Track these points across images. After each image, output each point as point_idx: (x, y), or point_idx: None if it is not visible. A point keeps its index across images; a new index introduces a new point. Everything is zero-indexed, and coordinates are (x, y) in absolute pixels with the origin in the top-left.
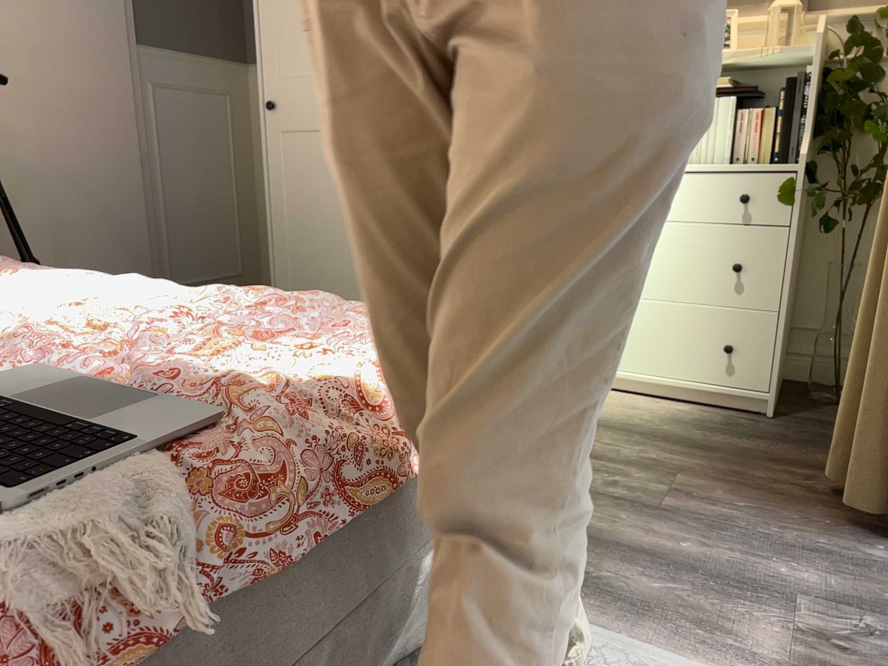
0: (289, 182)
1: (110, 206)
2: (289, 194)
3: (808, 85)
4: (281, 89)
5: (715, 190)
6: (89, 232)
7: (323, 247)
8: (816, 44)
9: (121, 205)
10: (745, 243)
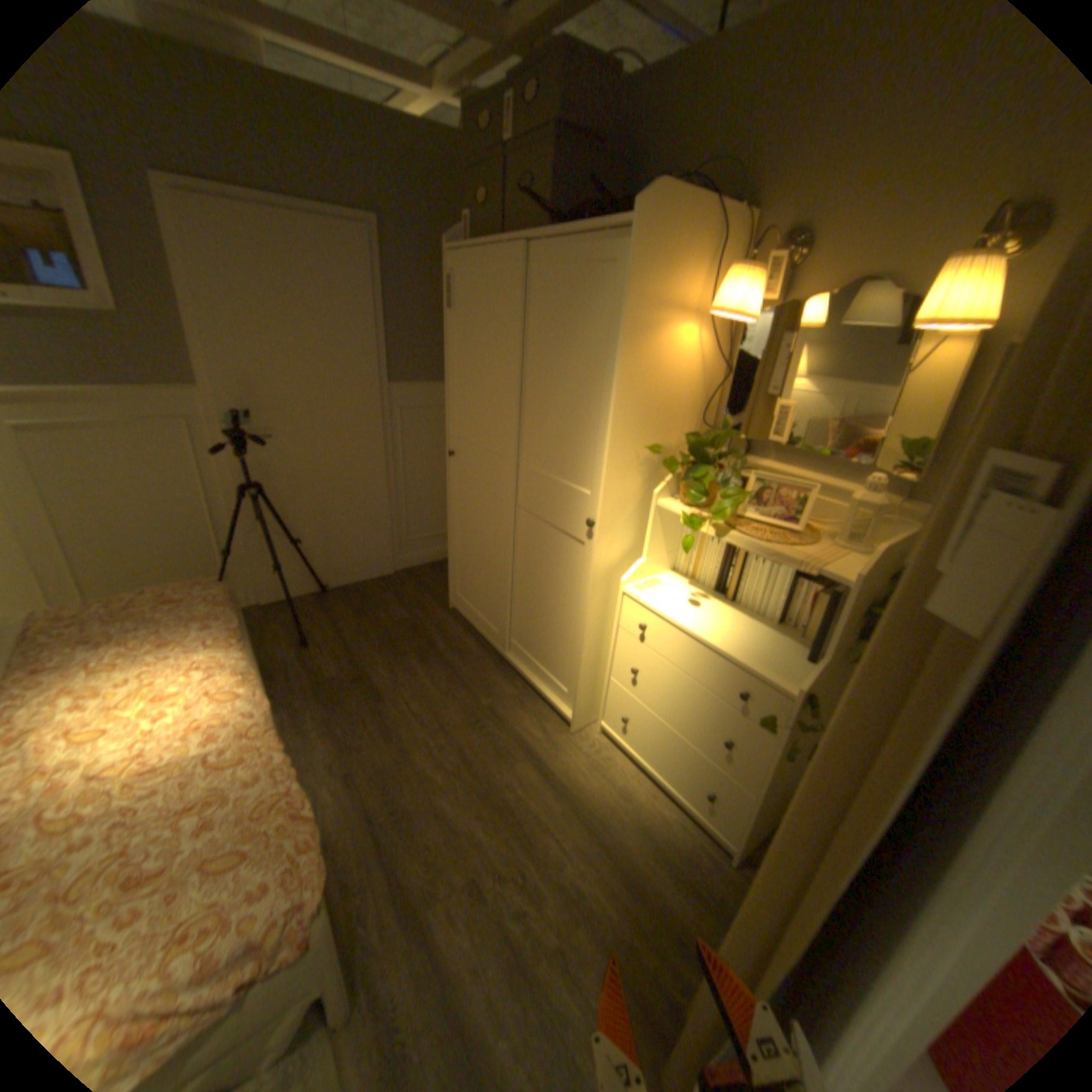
0: (460, 509)
1: (360, 495)
2: (460, 517)
3: (853, 604)
4: (458, 444)
5: (725, 672)
6: (344, 513)
7: (474, 562)
8: (865, 573)
9: (368, 494)
10: (741, 728)
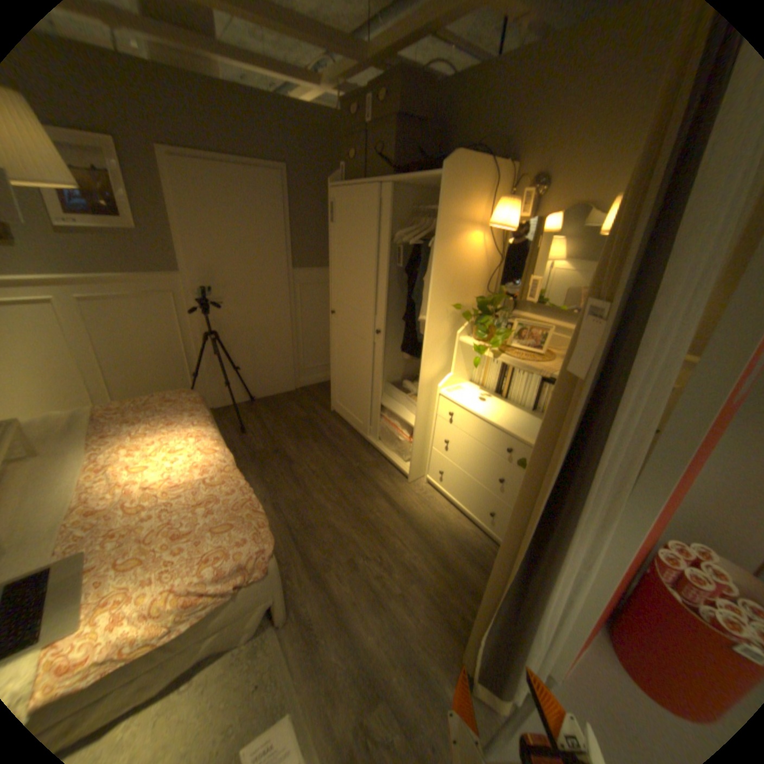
0: (338, 347)
1: (274, 340)
2: (338, 352)
3: None
4: (337, 306)
5: (499, 437)
6: (264, 351)
7: (347, 380)
8: None
9: (279, 339)
10: (508, 470)
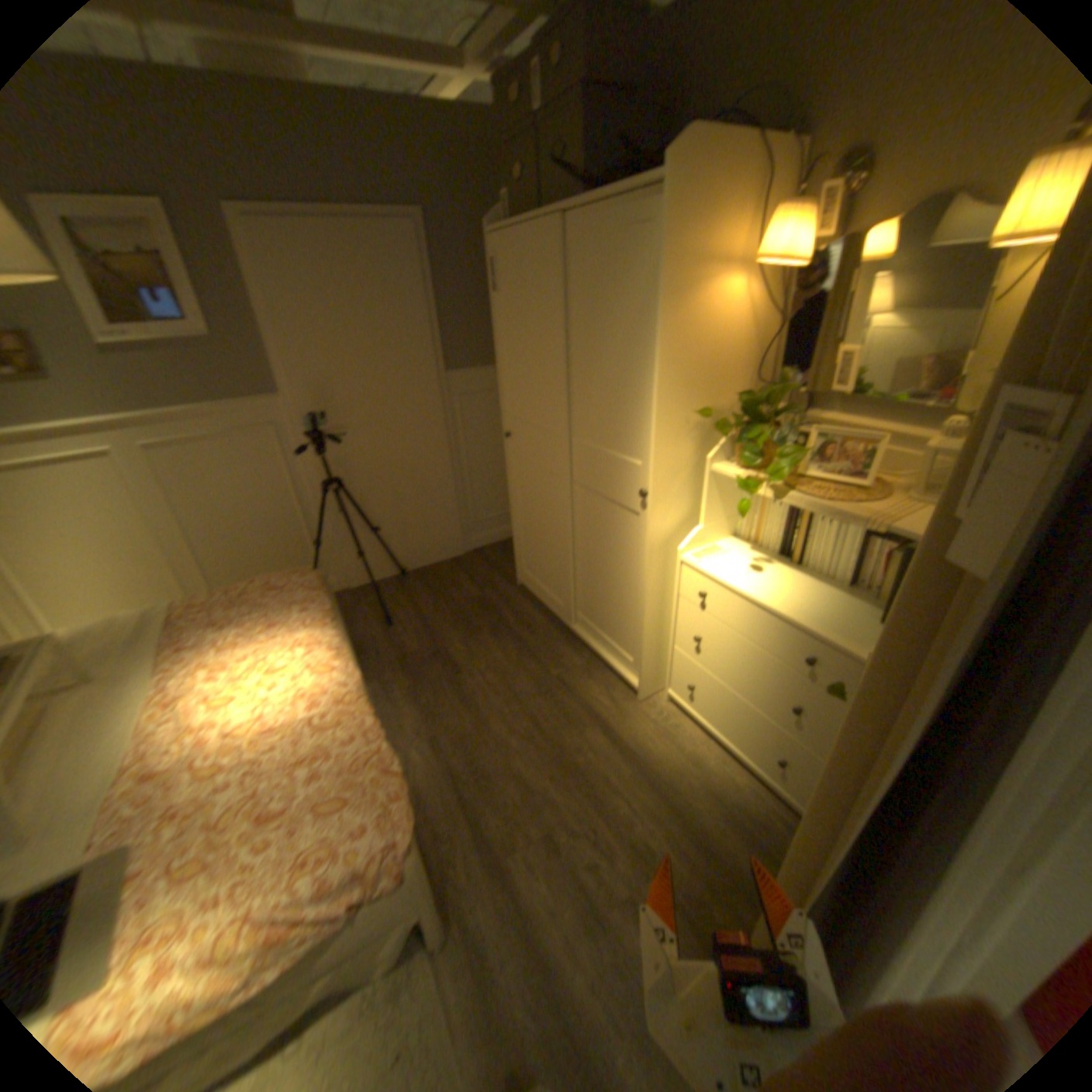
0: (518, 490)
1: (426, 484)
2: (519, 498)
3: None
4: (511, 427)
5: (789, 639)
6: (413, 502)
7: (535, 541)
8: None
9: (434, 483)
10: (809, 696)
